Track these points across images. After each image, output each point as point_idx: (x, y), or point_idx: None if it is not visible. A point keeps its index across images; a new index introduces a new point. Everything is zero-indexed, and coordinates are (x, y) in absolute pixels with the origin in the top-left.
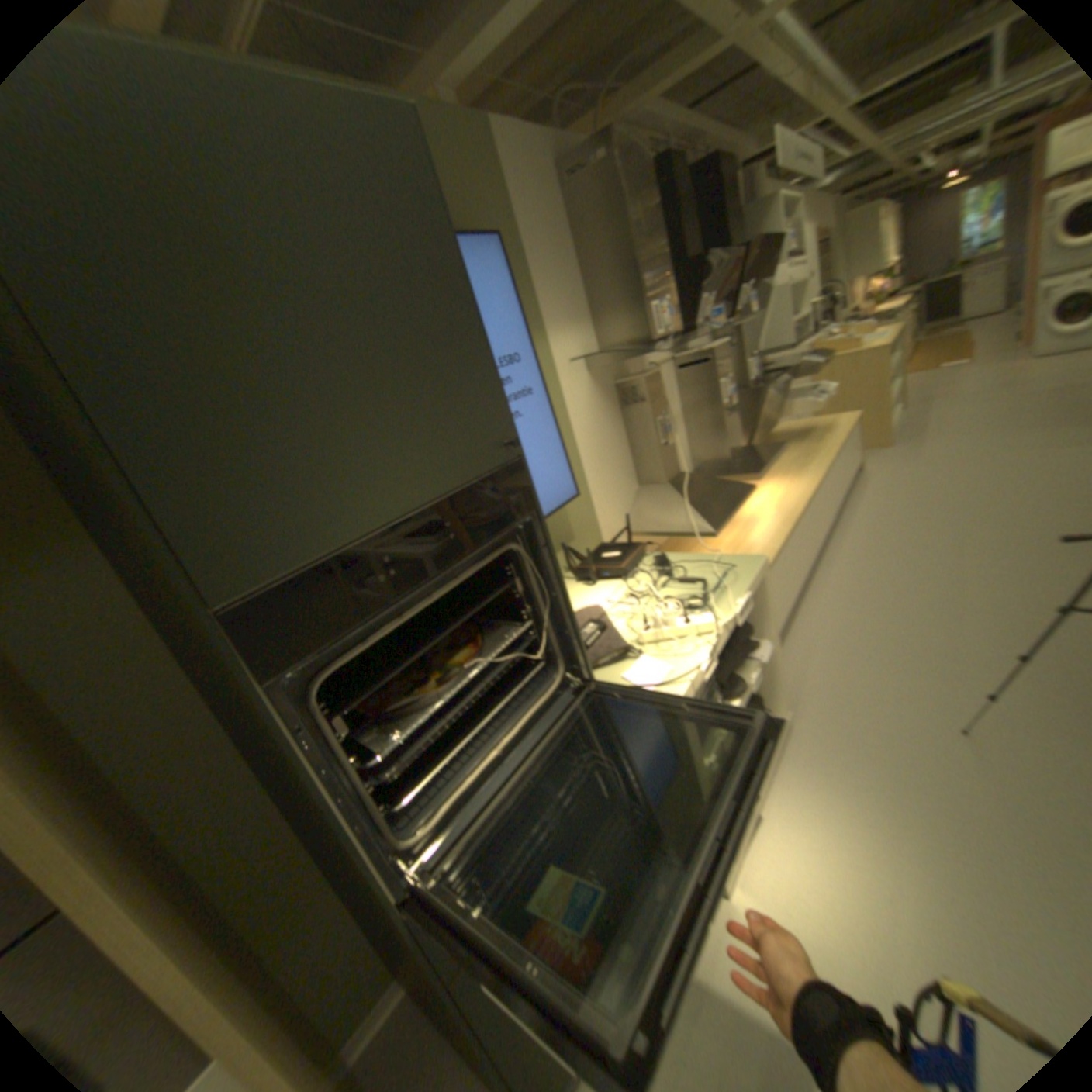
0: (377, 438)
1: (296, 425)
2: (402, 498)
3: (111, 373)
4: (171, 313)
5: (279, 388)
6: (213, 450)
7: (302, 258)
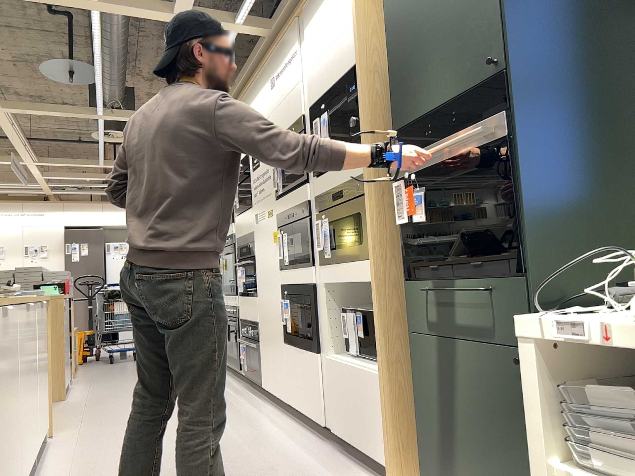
0: (442, 70)
1: (423, 69)
2: (446, 98)
3: (397, 61)
4: (407, 39)
5: (422, 56)
6: (406, 81)
7: (436, 0)
